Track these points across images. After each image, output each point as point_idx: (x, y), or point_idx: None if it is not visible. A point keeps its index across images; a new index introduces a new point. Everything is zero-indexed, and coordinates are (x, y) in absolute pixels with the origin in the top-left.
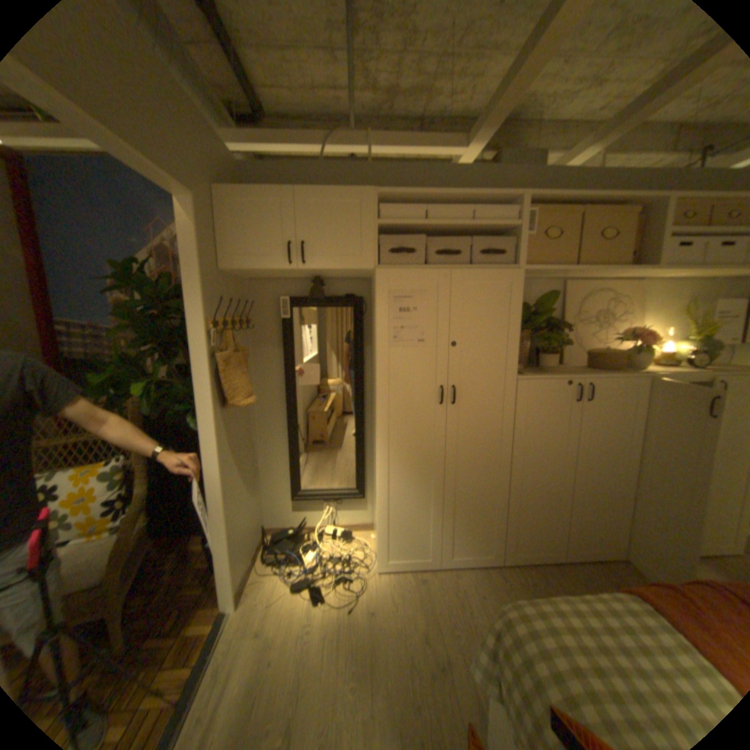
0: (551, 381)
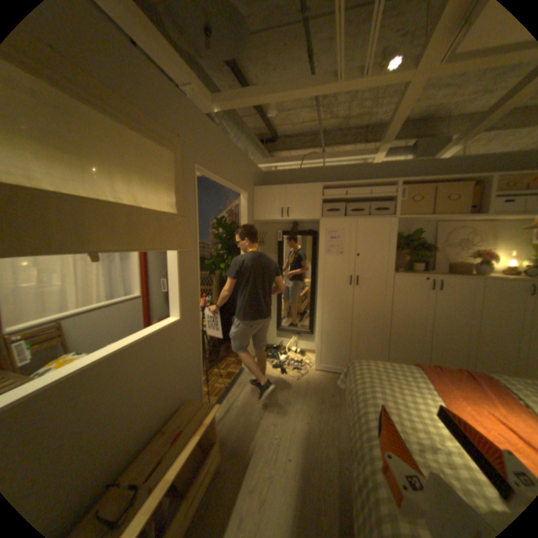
0: (415, 277)
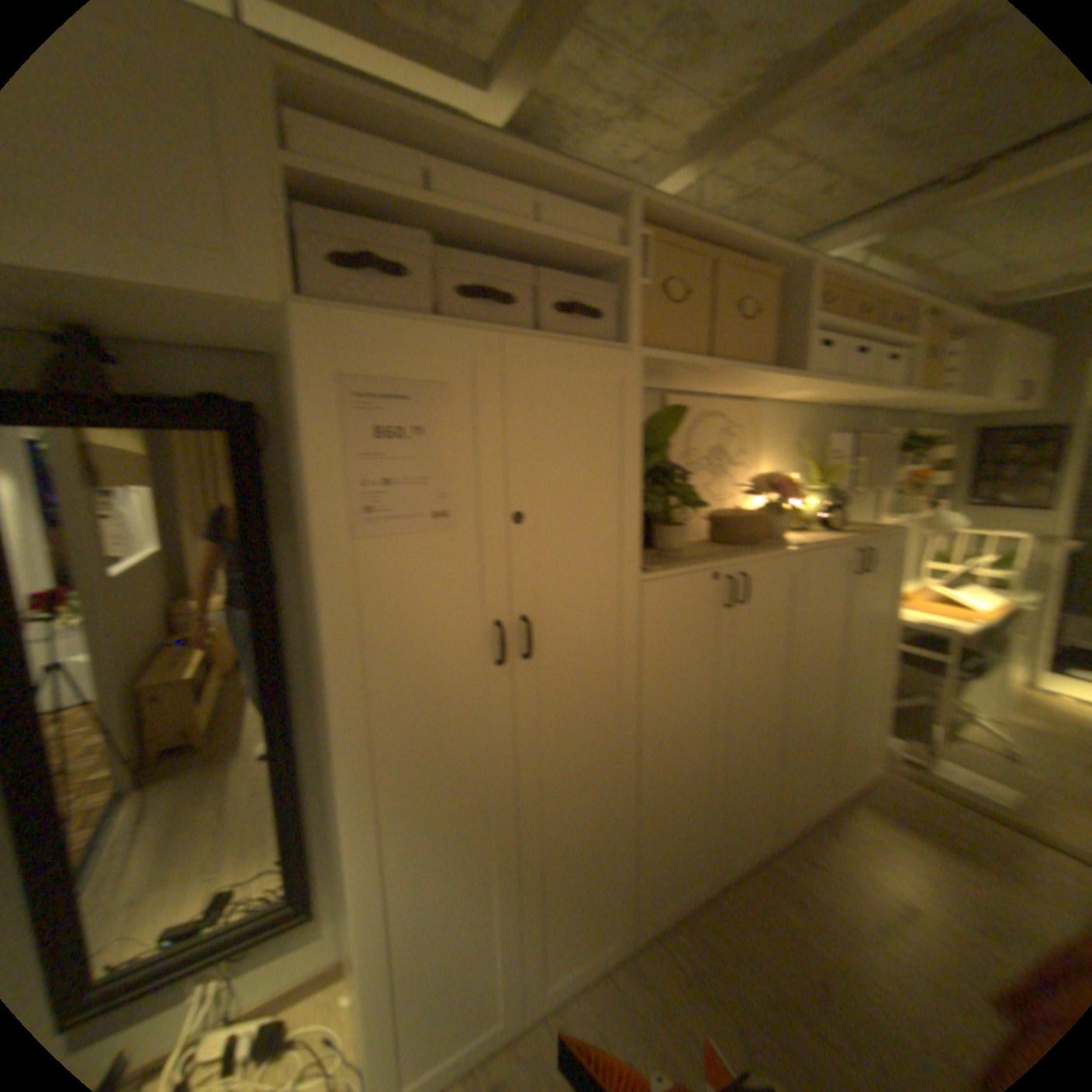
0: (692, 576)
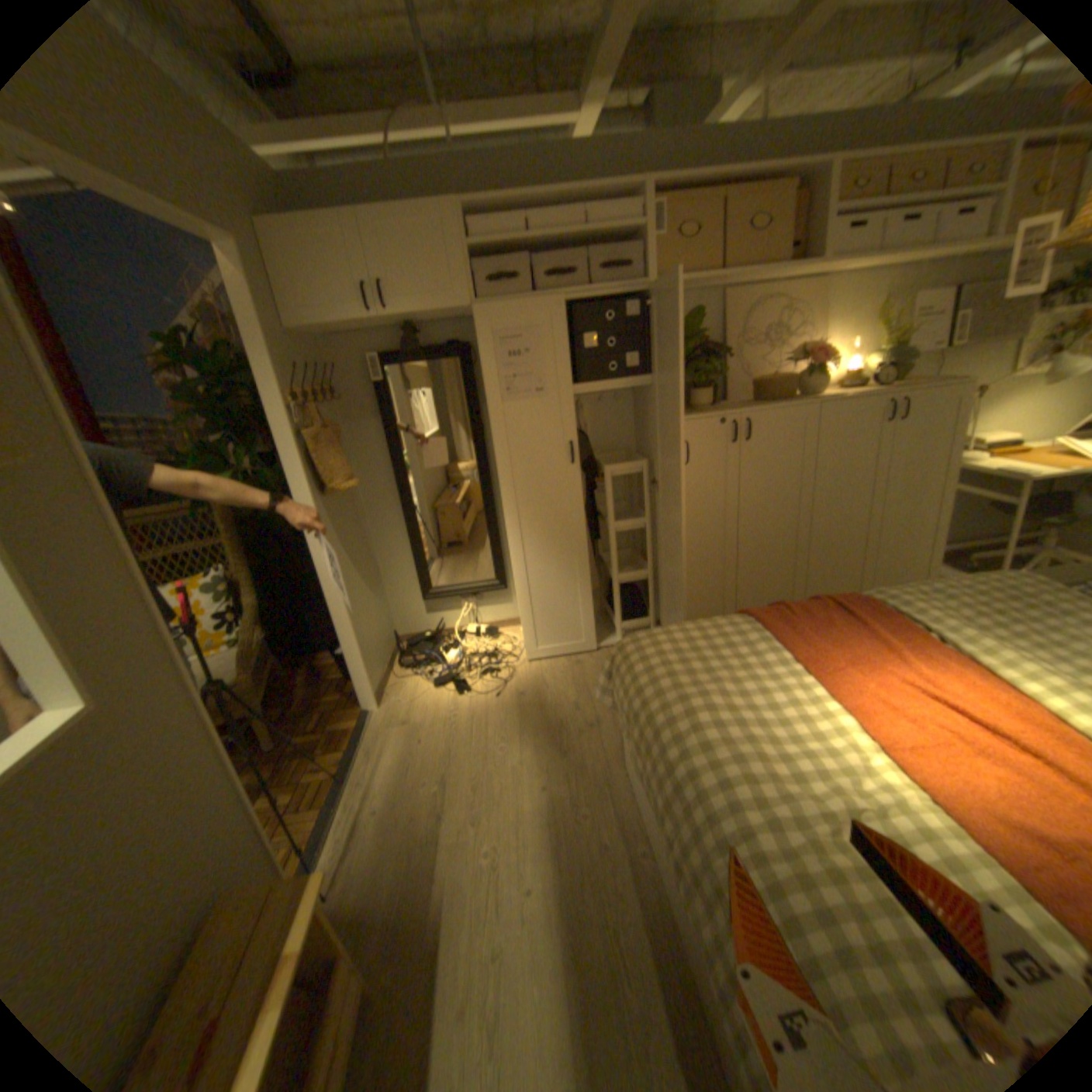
0: (700, 421)
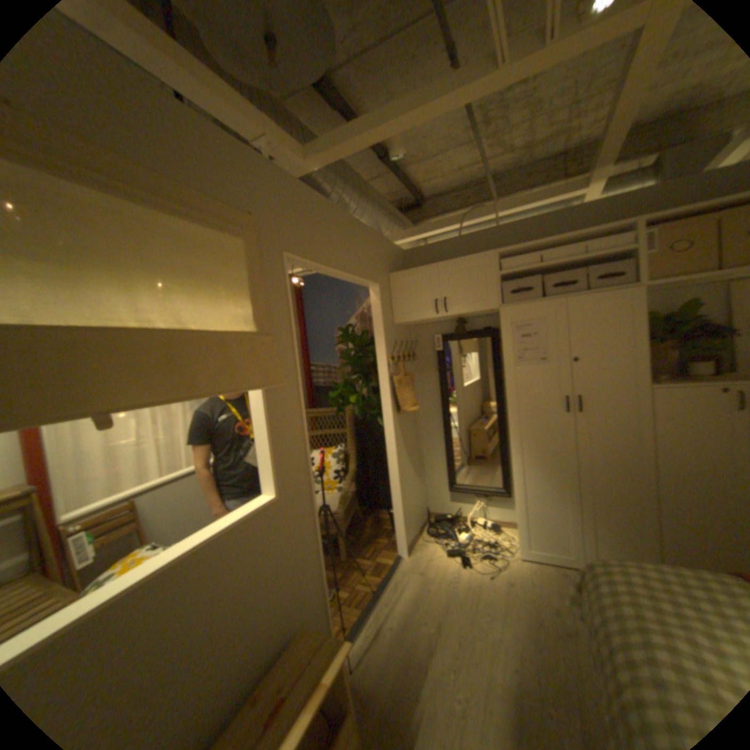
0: (696, 390)
